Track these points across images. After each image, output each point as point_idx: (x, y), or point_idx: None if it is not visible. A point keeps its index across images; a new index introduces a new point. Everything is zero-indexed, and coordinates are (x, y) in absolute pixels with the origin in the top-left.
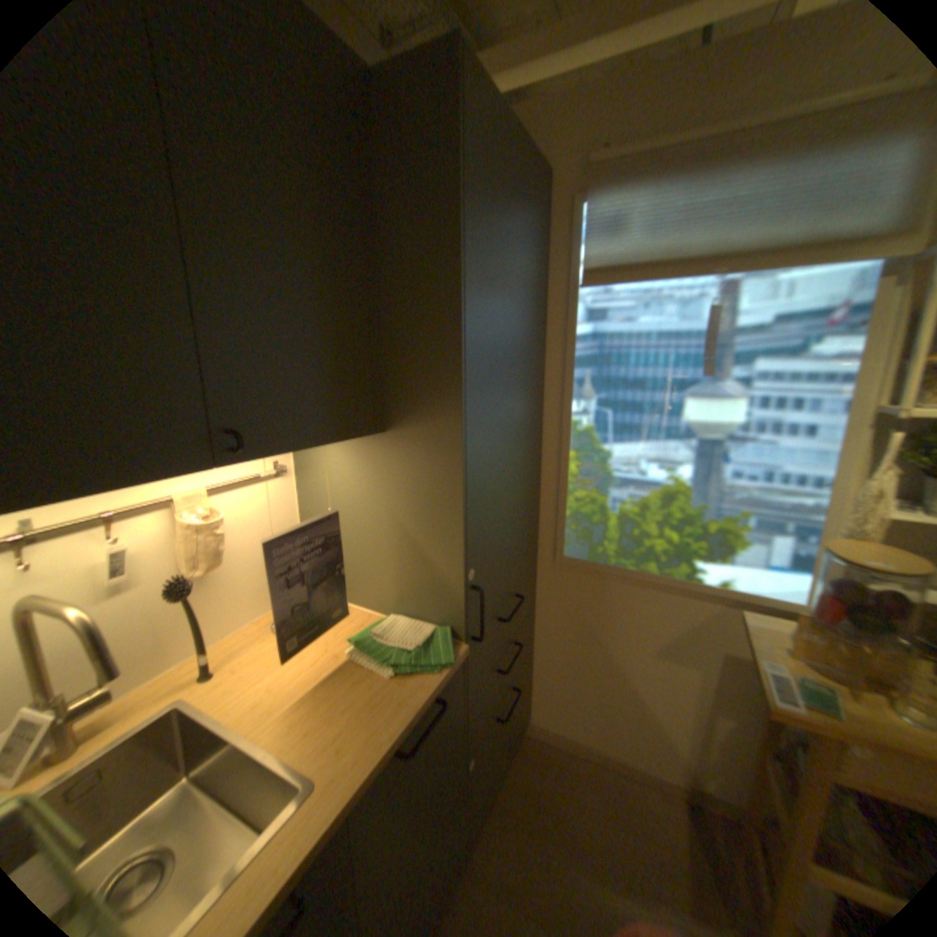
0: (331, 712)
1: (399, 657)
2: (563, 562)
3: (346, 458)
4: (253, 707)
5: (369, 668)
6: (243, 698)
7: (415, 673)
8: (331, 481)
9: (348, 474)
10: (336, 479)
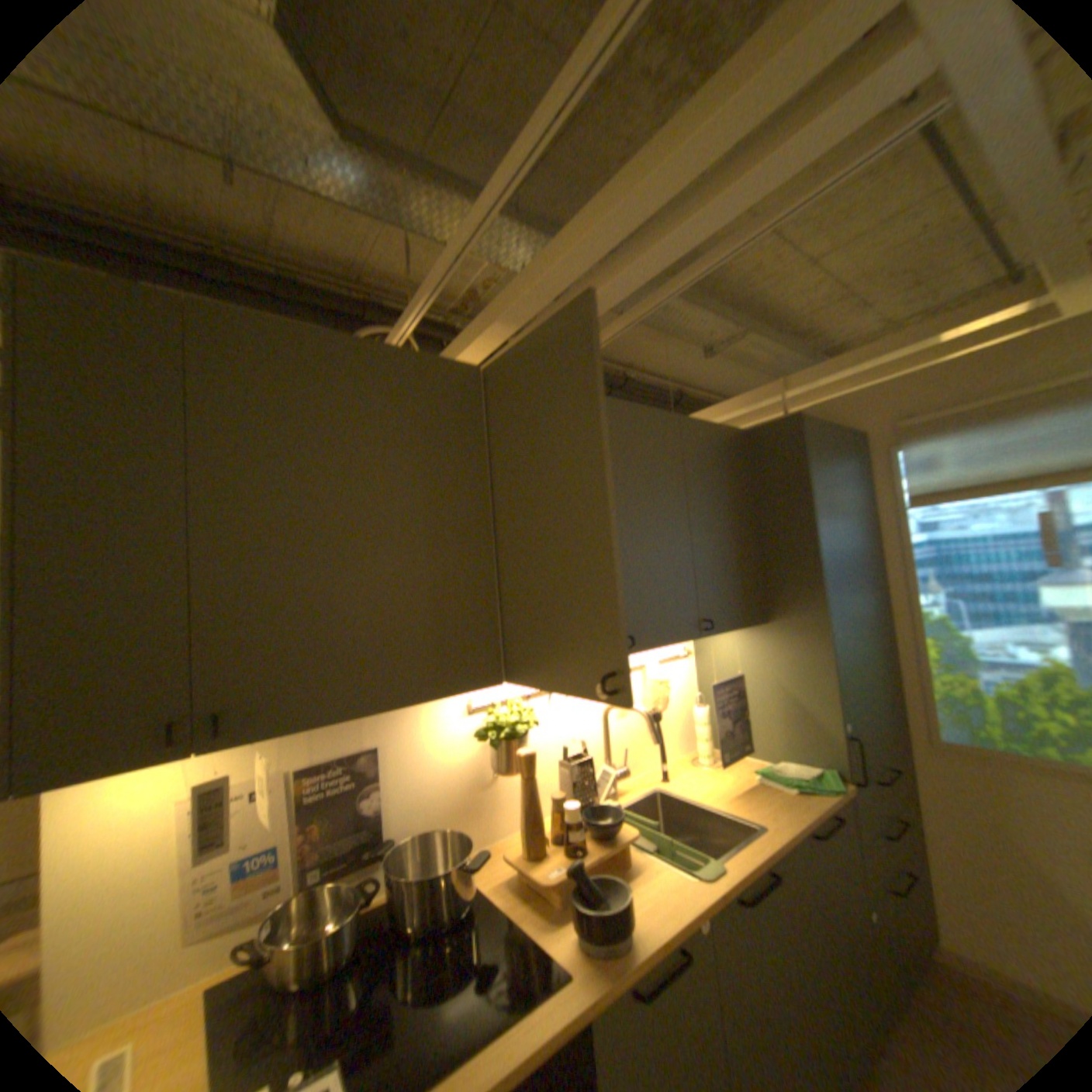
0: (761, 805)
1: (800, 784)
2: (942, 748)
3: (736, 643)
4: (705, 797)
5: (776, 790)
6: (696, 794)
7: (814, 796)
8: (725, 661)
9: (737, 655)
10: (729, 658)
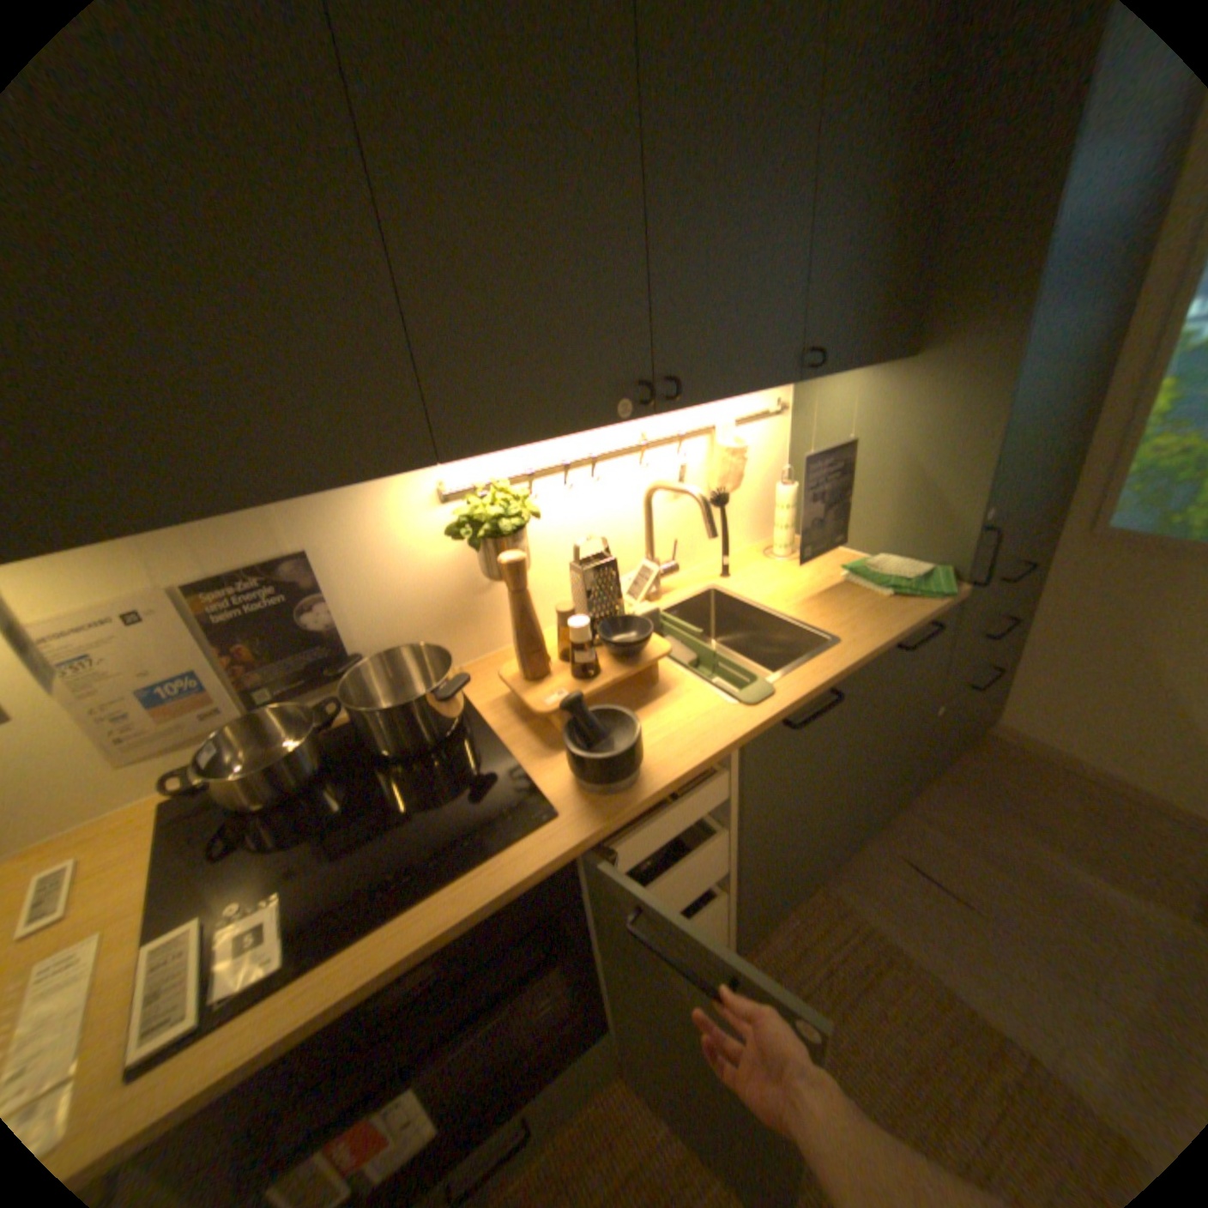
0: (839, 608)
1: (897, 582)
2: (1105, 534)
3: (857, 390)
4: (771, 596)
5: (865, 588)
6: (759, 591)
7: (913, 596)
8: (834, 417)
9: (854, 409)
10: (841, 414)
